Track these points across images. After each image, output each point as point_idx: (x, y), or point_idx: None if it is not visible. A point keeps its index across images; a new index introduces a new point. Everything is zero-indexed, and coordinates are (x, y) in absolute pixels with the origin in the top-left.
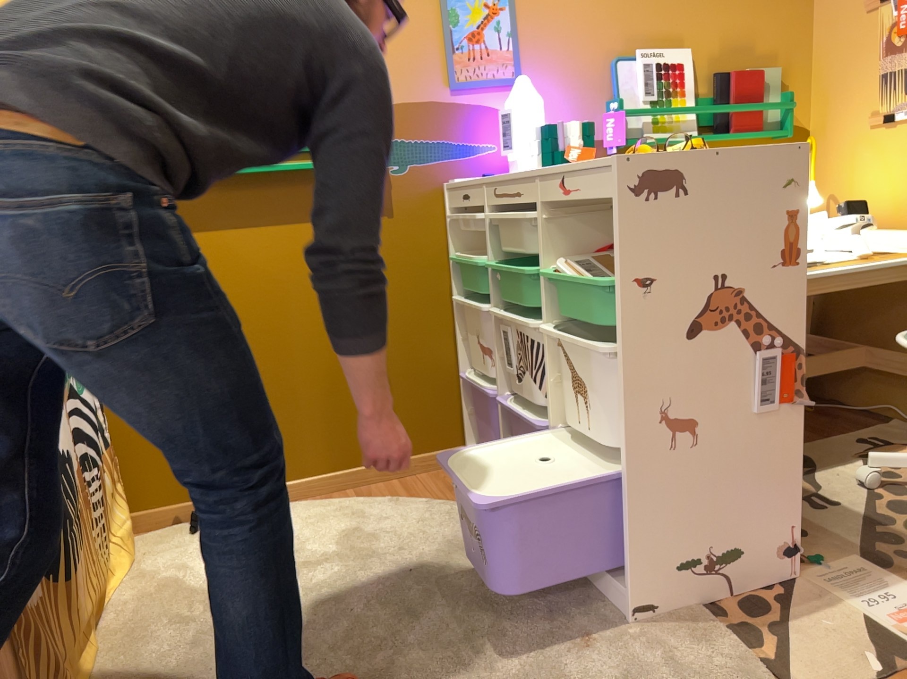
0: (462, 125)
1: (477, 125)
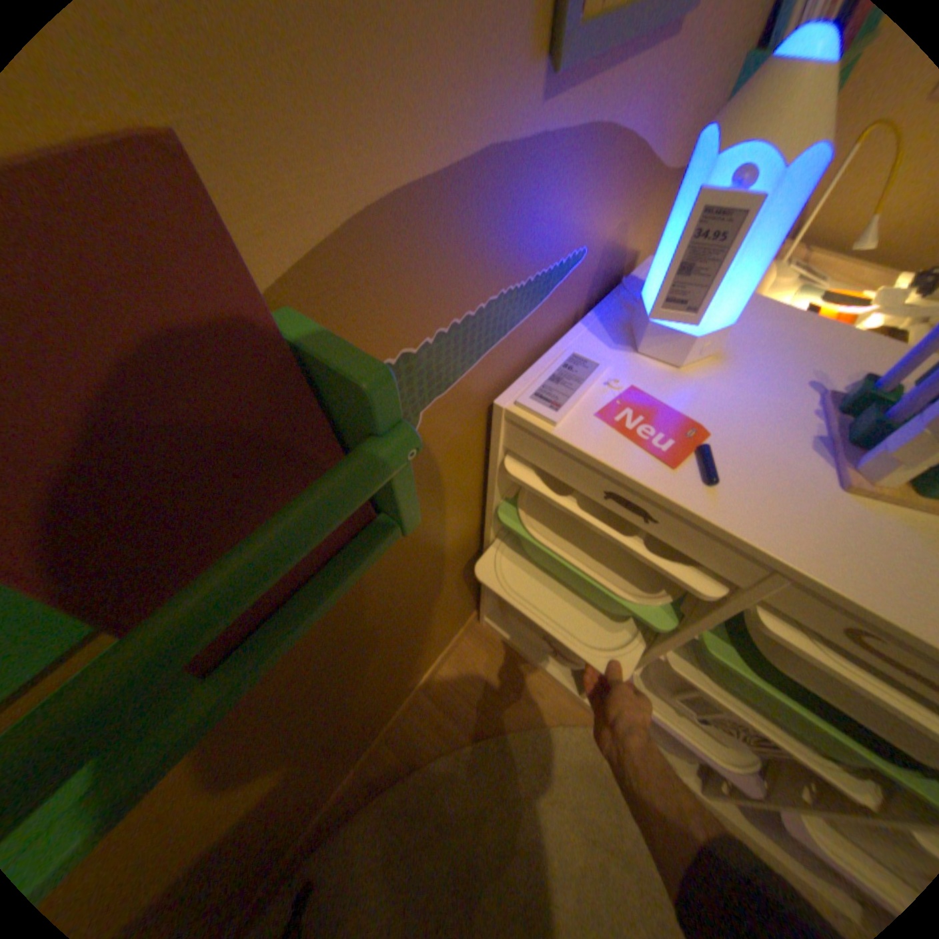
0: (548, 218)
1: (575, 201)
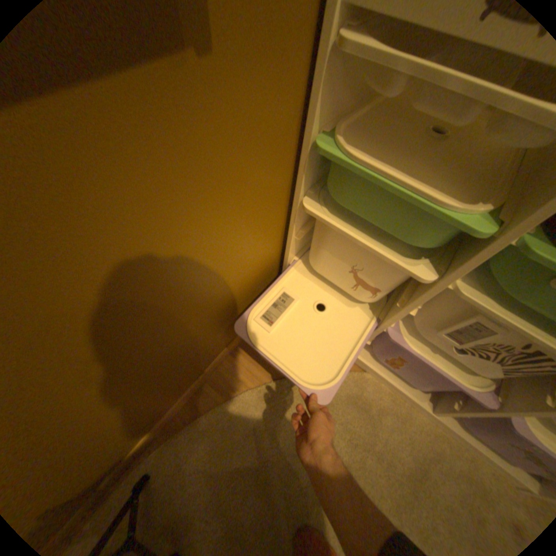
0: None
1: None
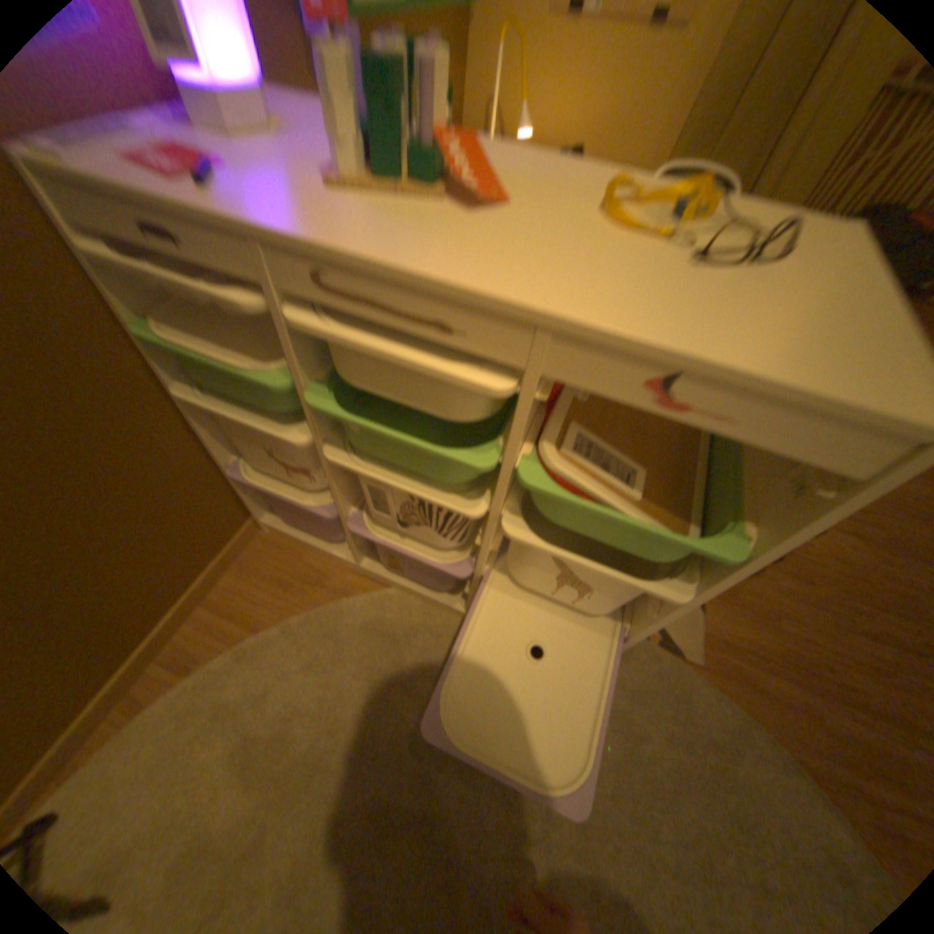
0: None
1: None
